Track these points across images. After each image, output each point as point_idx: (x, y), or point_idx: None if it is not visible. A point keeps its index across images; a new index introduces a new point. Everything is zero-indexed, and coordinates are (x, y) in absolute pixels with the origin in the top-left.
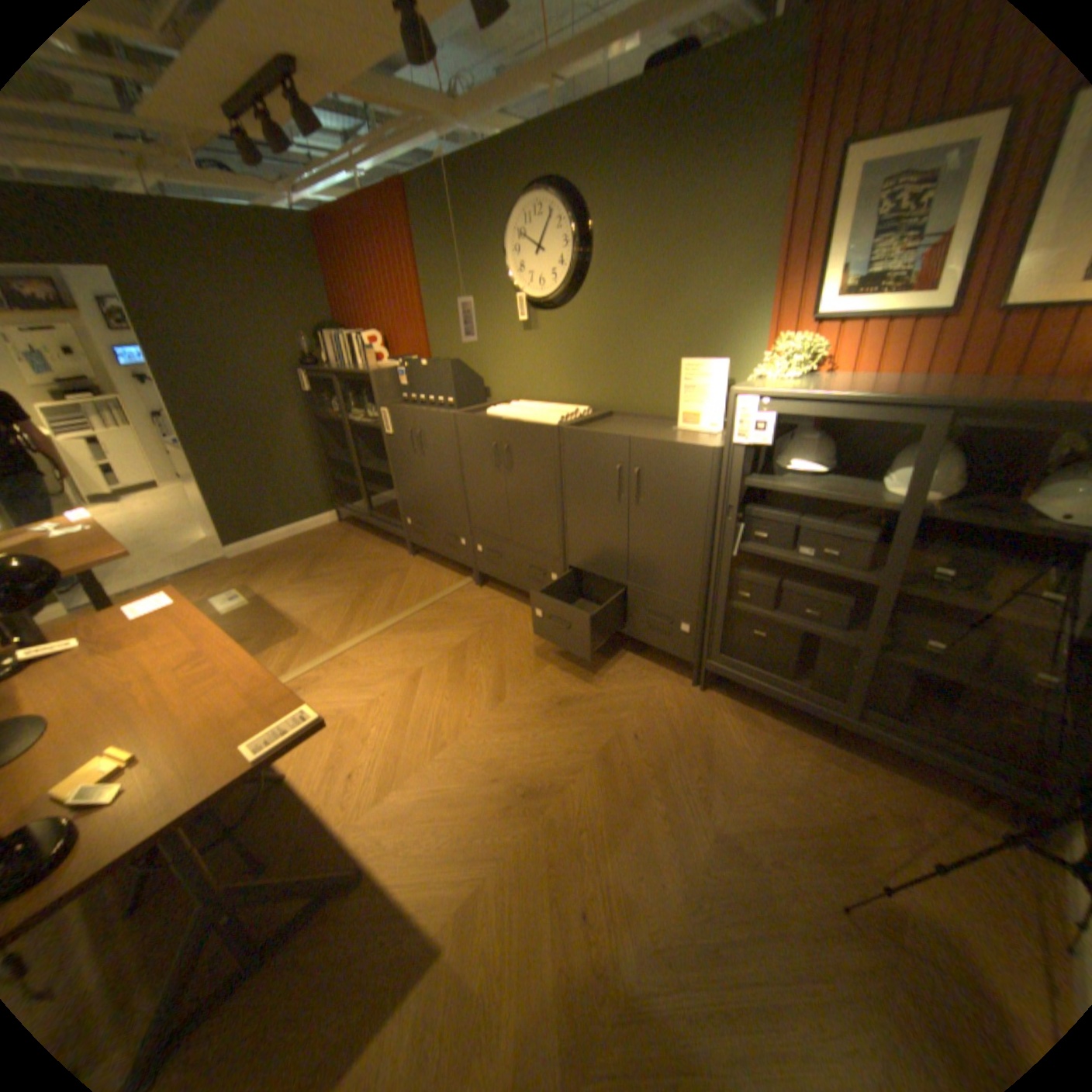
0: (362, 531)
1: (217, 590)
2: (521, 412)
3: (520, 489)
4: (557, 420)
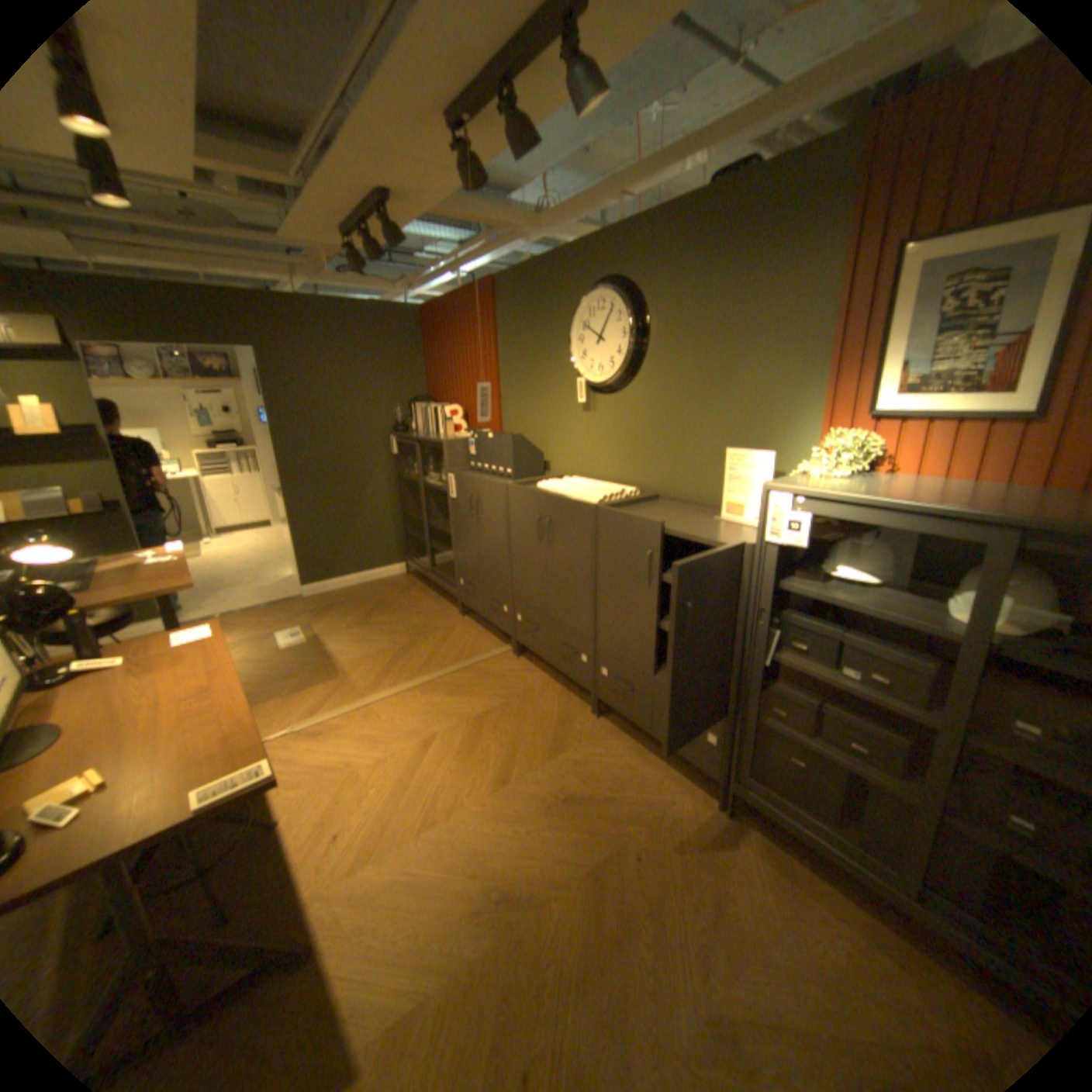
0: (424, 585)
1: (285, 625)
2: (568, 488)
3: (559, 564)
4: (598, 500)
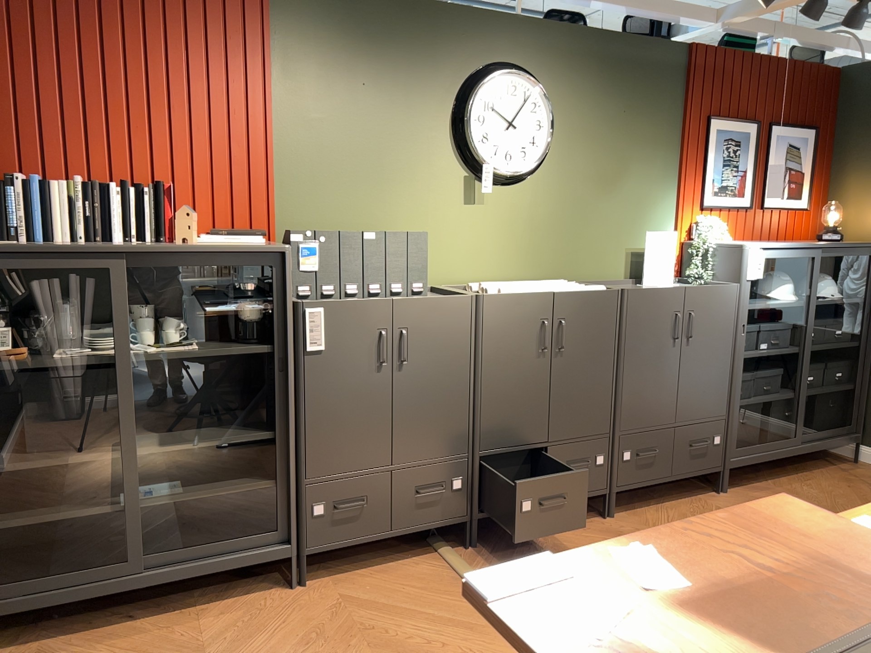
0: (66, 635)
1: None
2: (535, 286)
3: (571, 368)
4: (602, 286)
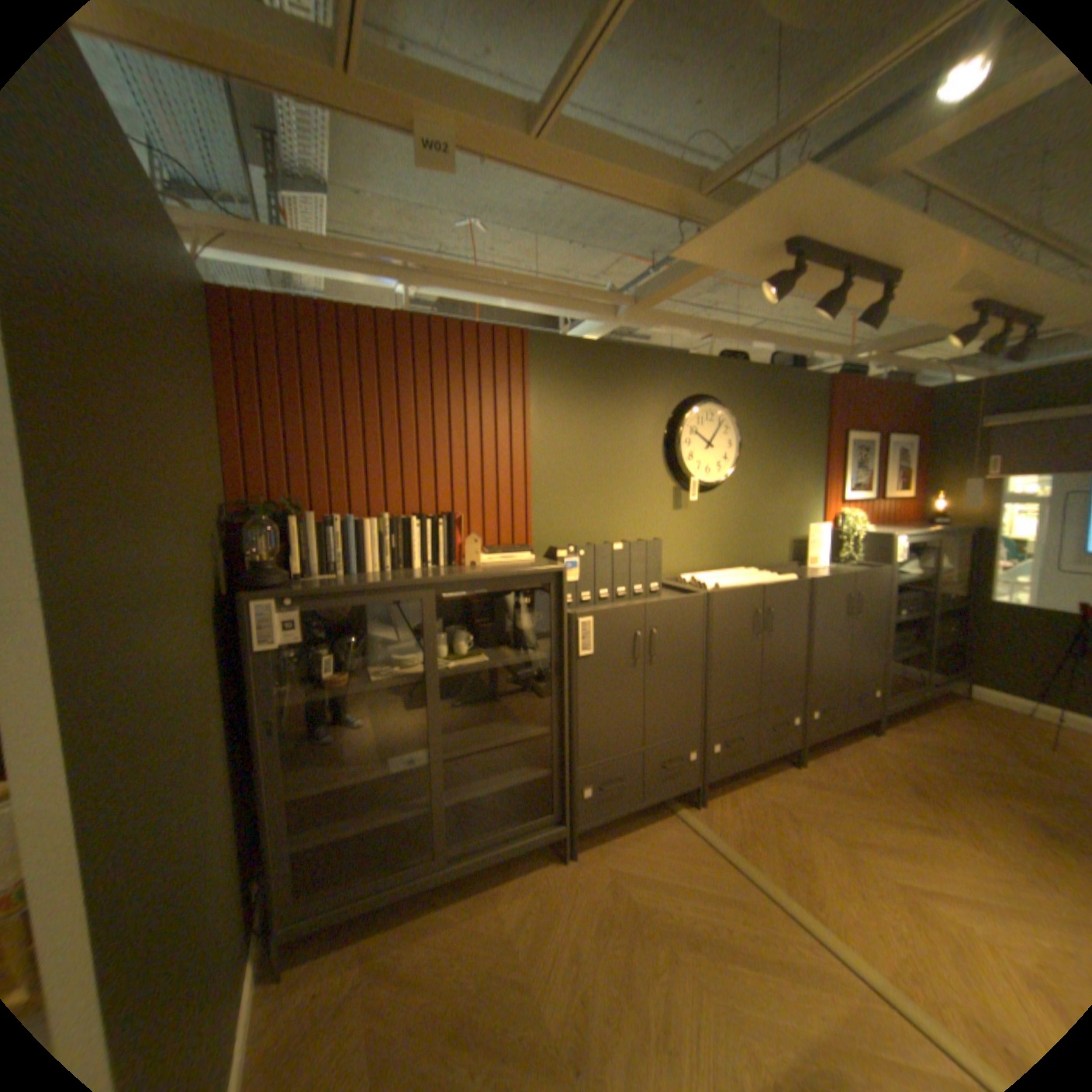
0: (382, 935)
1: None
2: (741, 579)
3: (777, 648)
4: (793, 576)
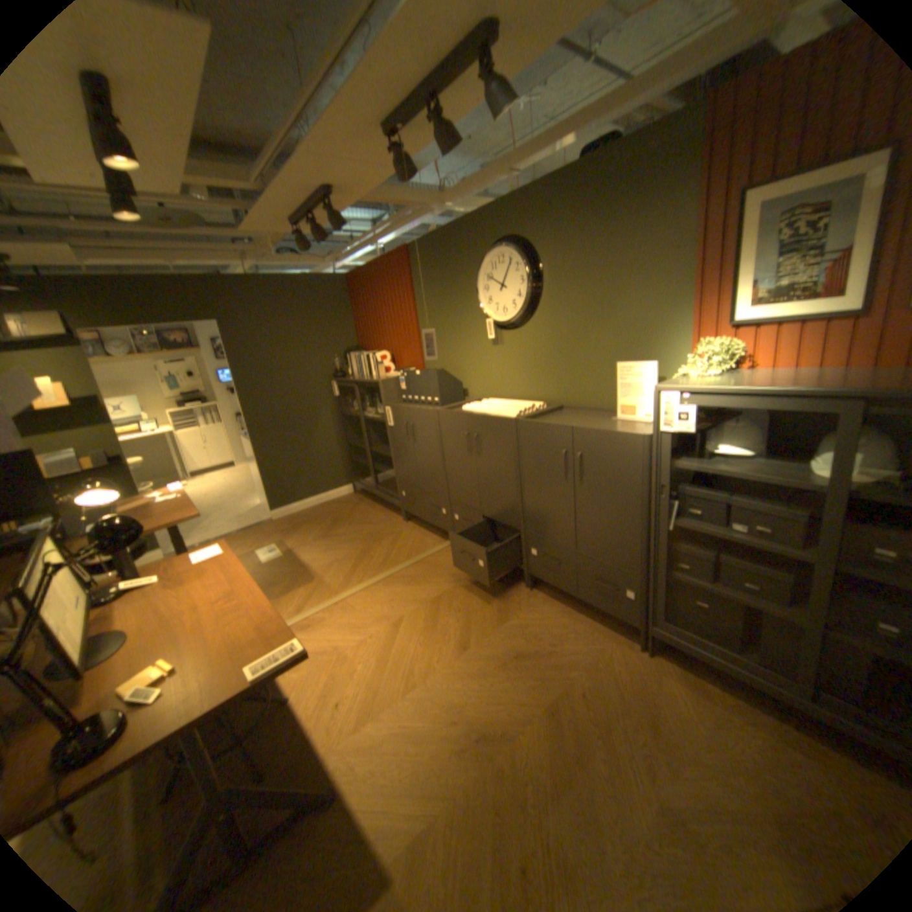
0: (370, 500)
1: (261, 543)
2: (488, 407)
3: (487, 469)
4: (515, 414)
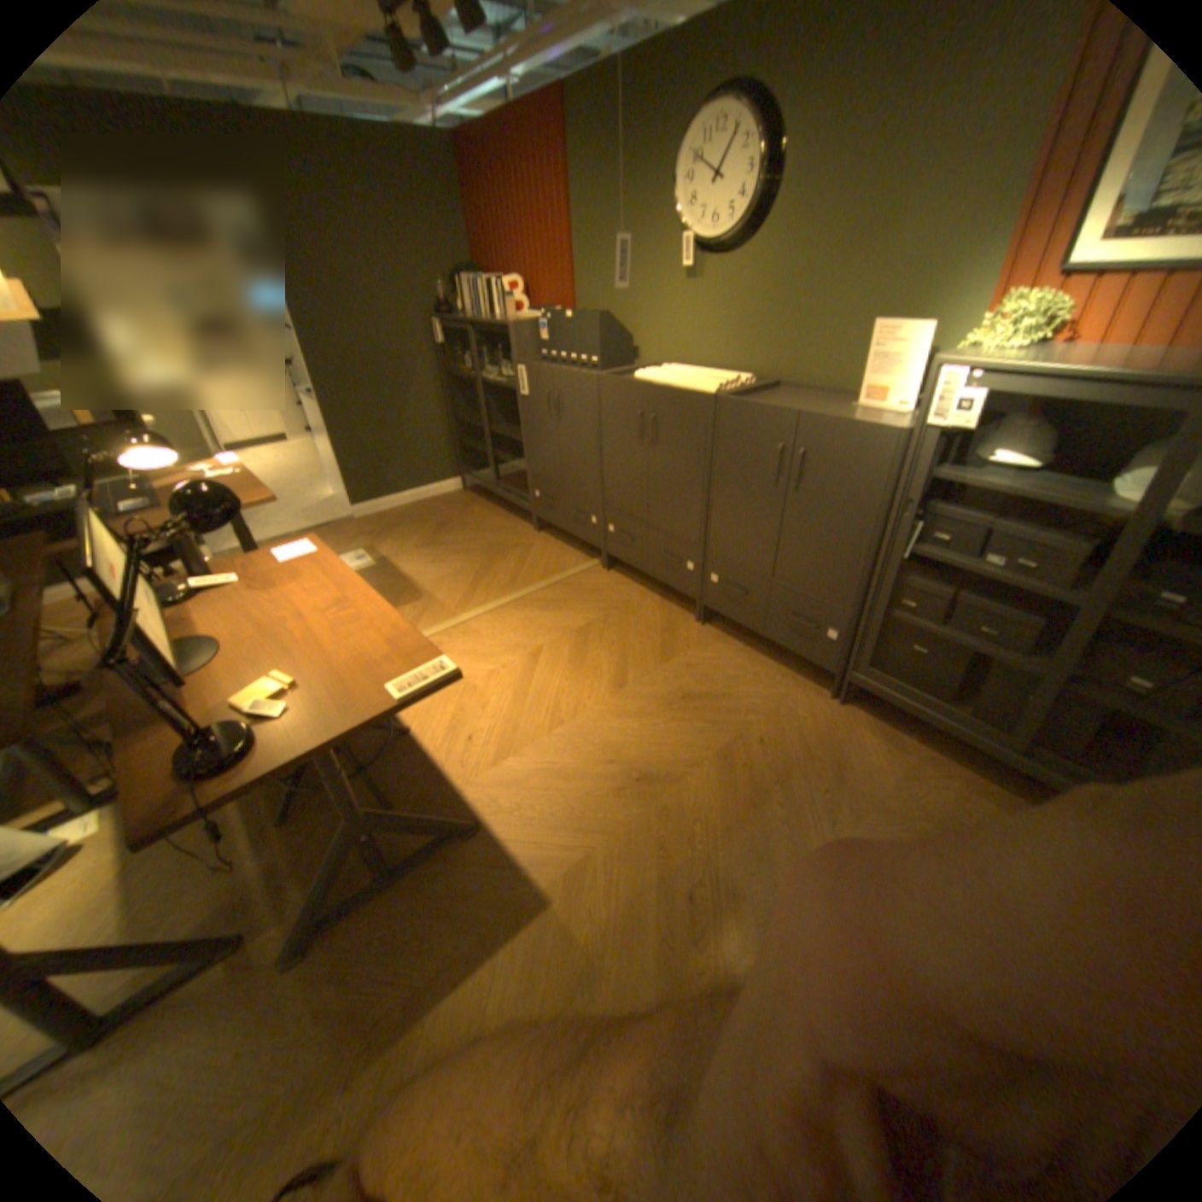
0: (491, 501)
1: (351, 547)
2: (679, 375)
3: (669, 464)
4: (721, 386)
